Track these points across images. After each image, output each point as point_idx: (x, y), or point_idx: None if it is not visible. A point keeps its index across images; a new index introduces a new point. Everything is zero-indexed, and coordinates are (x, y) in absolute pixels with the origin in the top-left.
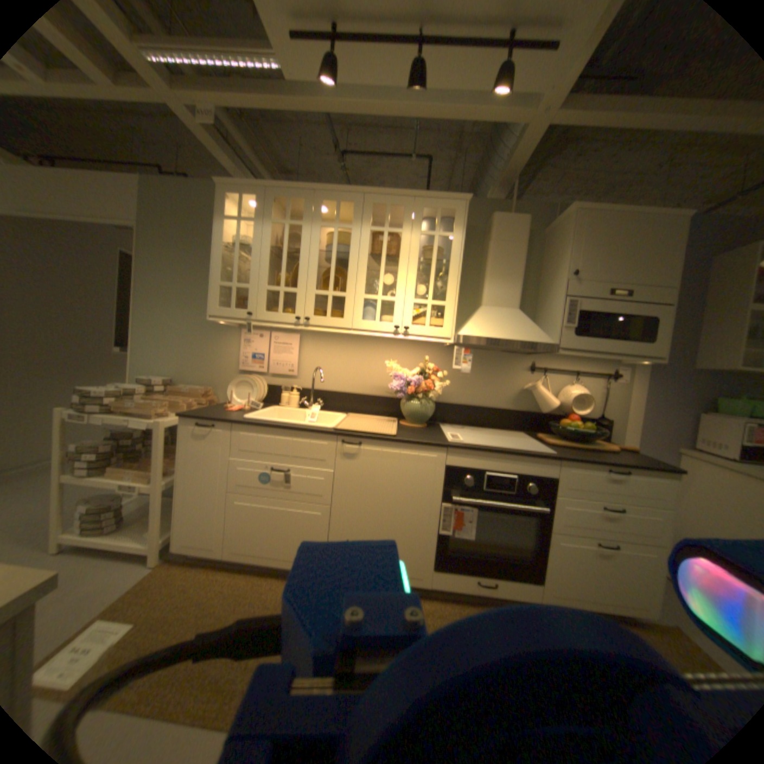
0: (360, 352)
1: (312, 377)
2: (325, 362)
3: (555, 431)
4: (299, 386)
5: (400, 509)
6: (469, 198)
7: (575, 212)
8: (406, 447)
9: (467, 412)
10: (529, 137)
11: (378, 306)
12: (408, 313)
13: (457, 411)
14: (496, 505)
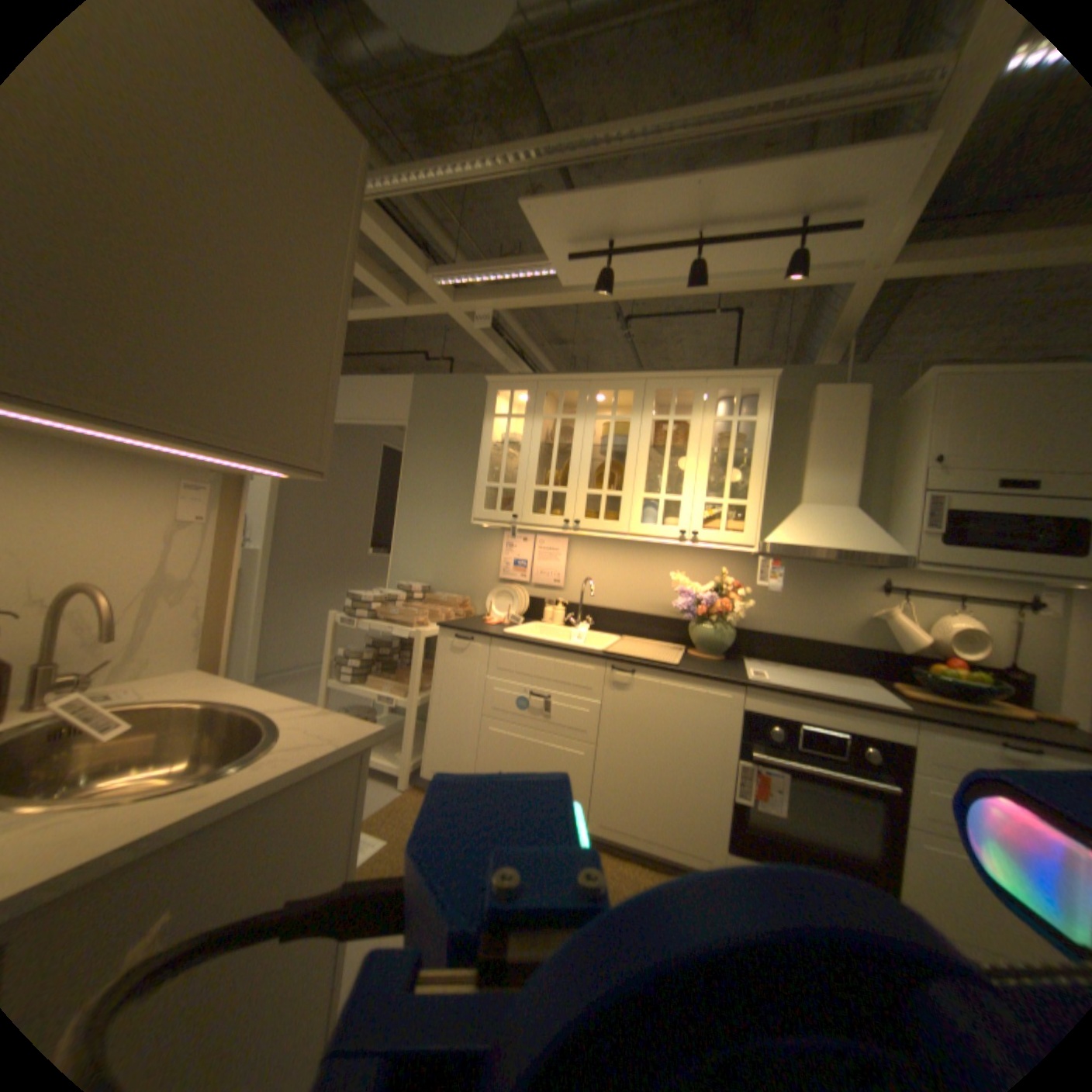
0: (639, 560)
1: (581, 590)
2: (596, 572)
3: (924, 681)
4: (565, 600)
5: (683, 762)
6: (778, 373)
7: (934, 378)
8: (692, 681)
9: (787, 645)
10: (859, 294)
11: (661, 506)
12: (698, 514)
13: (772, 642)
14: (818, 772)
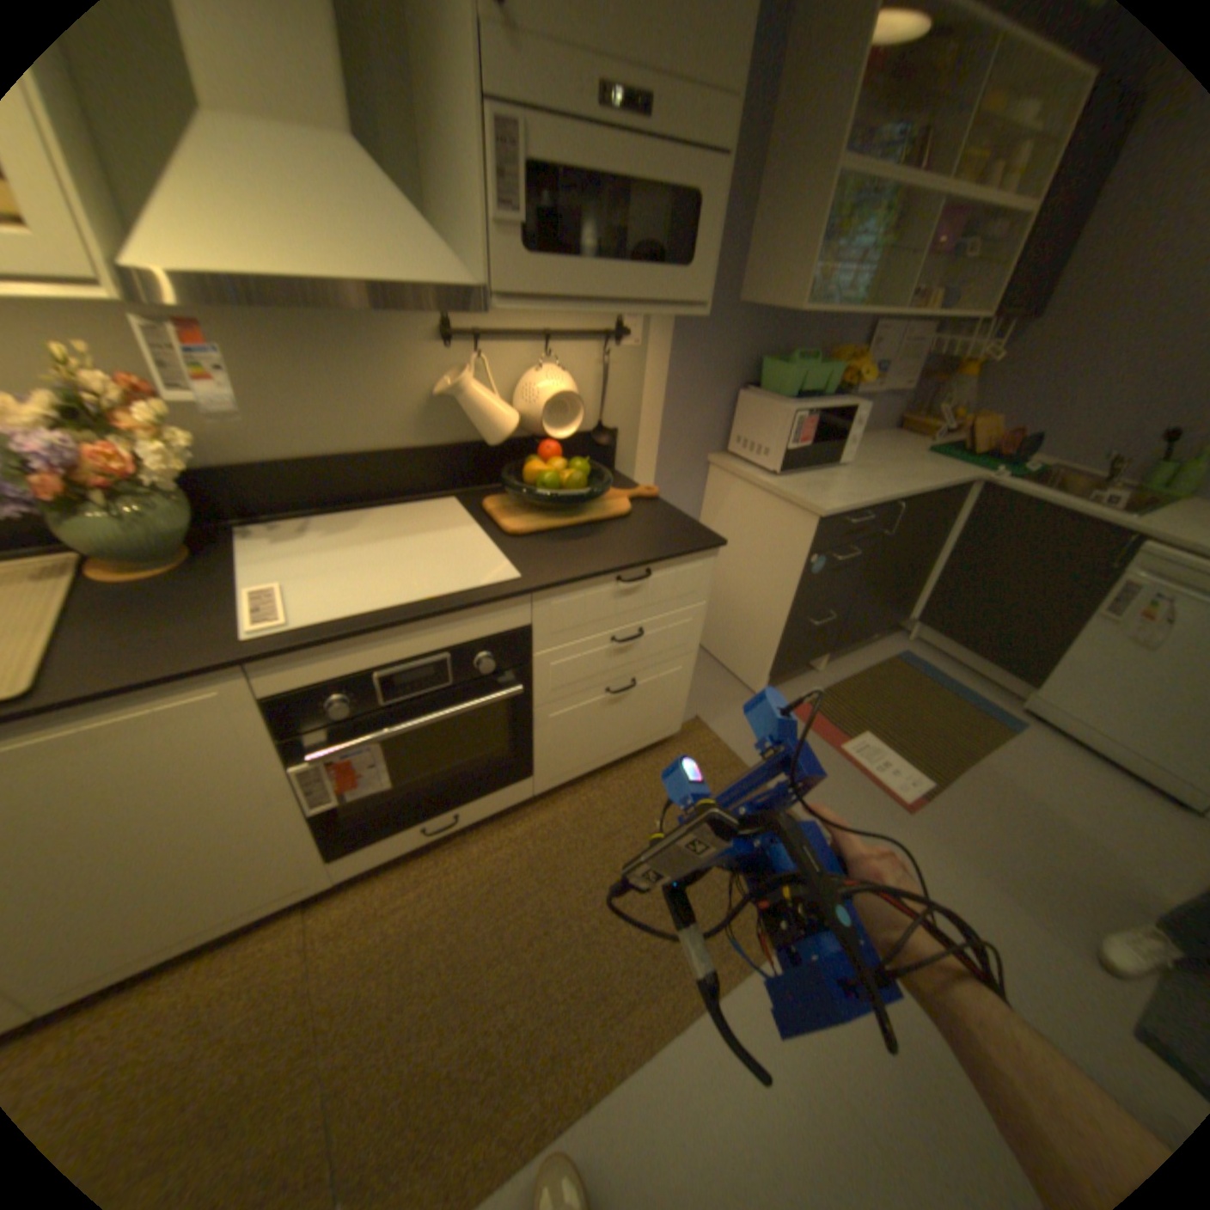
0: None
1: None
2: None
3: (519, 493)
4: None
5: (181, 828)
6: None
7: None
8: (104, 709)
9: (312, 477)
10: None
11: None
12: None
13: (283, 481)
14: (419, 725)
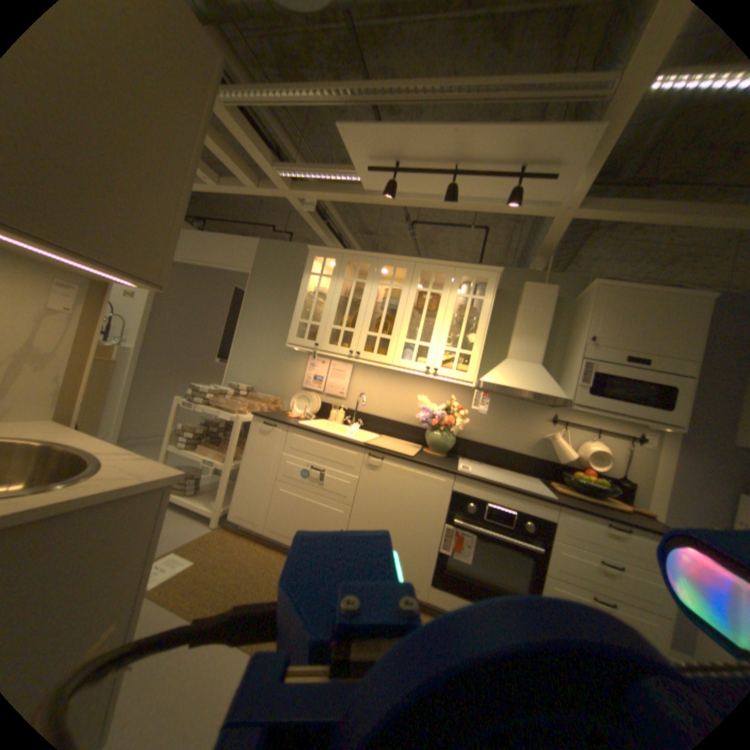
0: (399, 385)
1: (357, 401)
2: (369, 390)
3: (568, 482)
4: (345, 407)
5: (408, 522)
6: (500, 270)
7: (596, 287)
8: (420, 468)
9: (487, 451)
10: (556, 226)
11: (416, 350)
12: (439, 357)
13: (478, 449)
14: (493, 535)
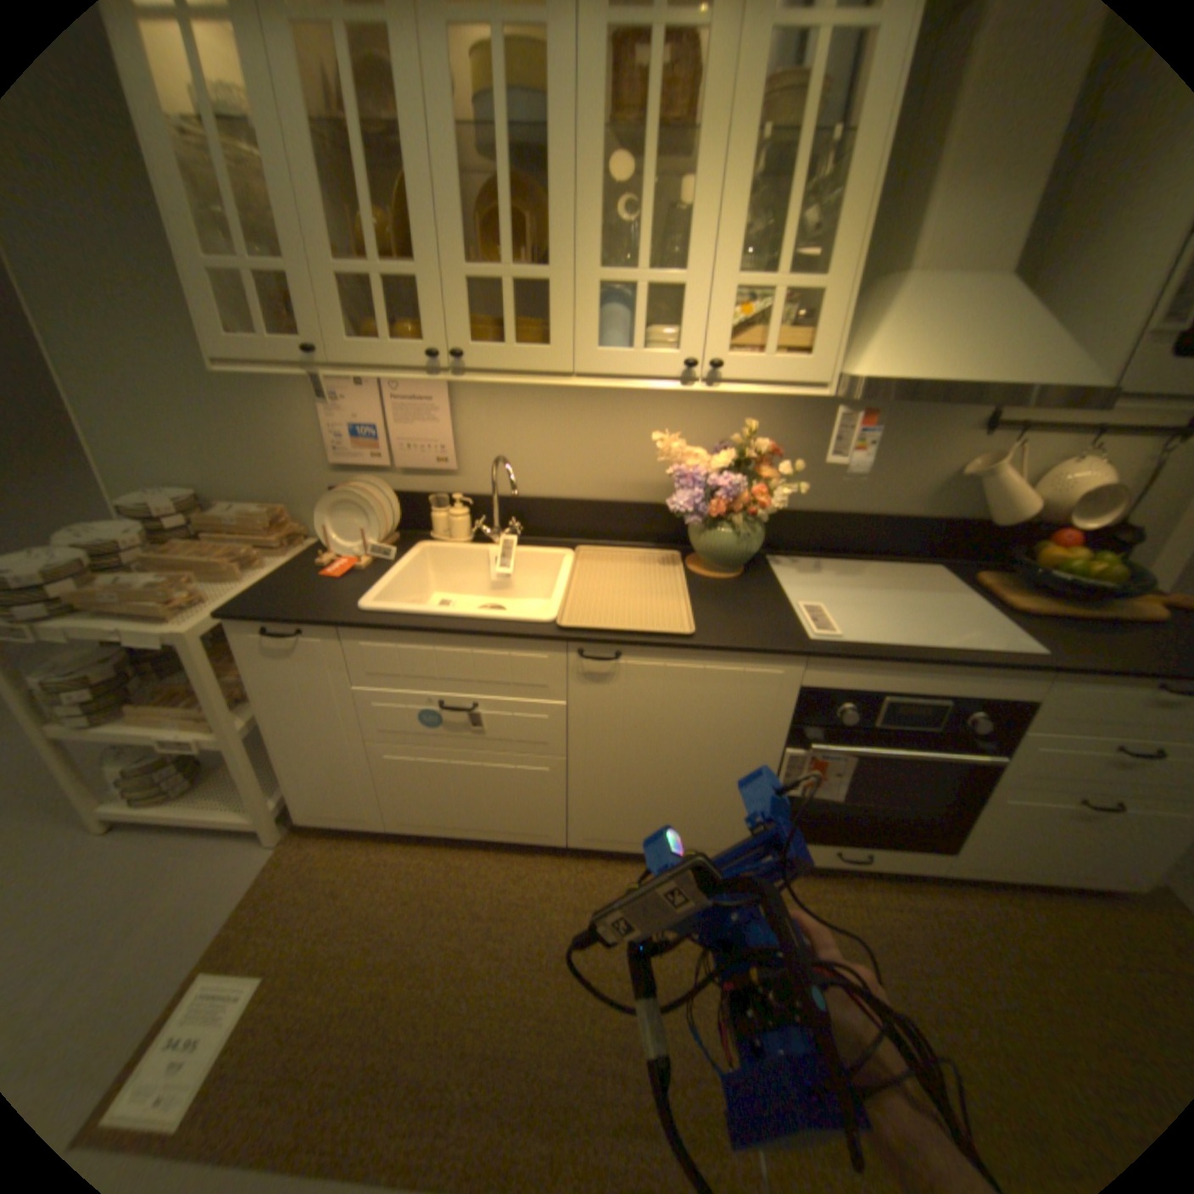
0: (591, 409)
1: (493, 478)
2: (515, 438)
3: (1029, 574)
4: (467, 495)
5: (704, 763)
6: None
7: None
8: (722, 660)
9: (829, 528)
10: None
11: (637, 300)
12: (724, 321)
13: (808, 527)
14: (904, 758)
